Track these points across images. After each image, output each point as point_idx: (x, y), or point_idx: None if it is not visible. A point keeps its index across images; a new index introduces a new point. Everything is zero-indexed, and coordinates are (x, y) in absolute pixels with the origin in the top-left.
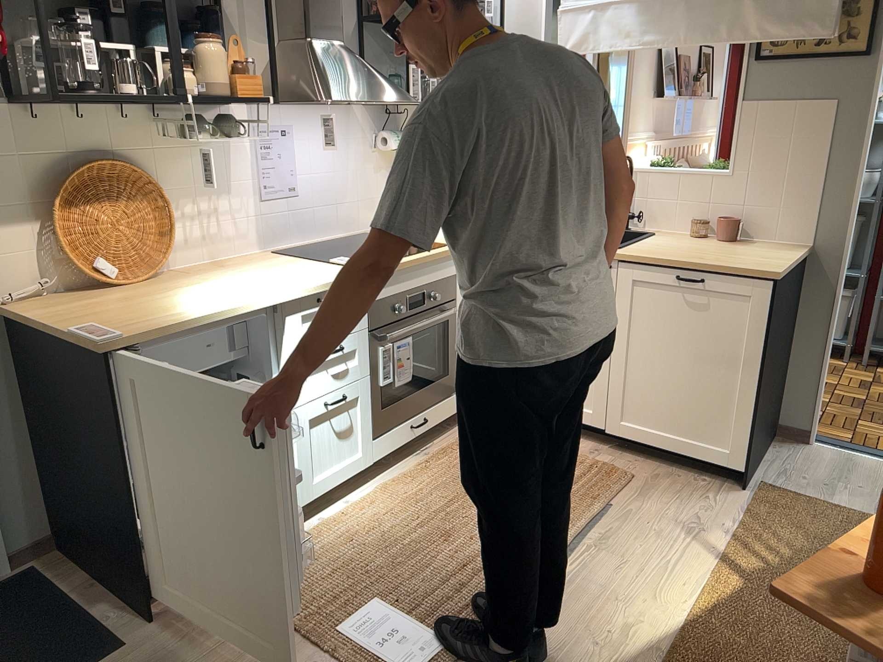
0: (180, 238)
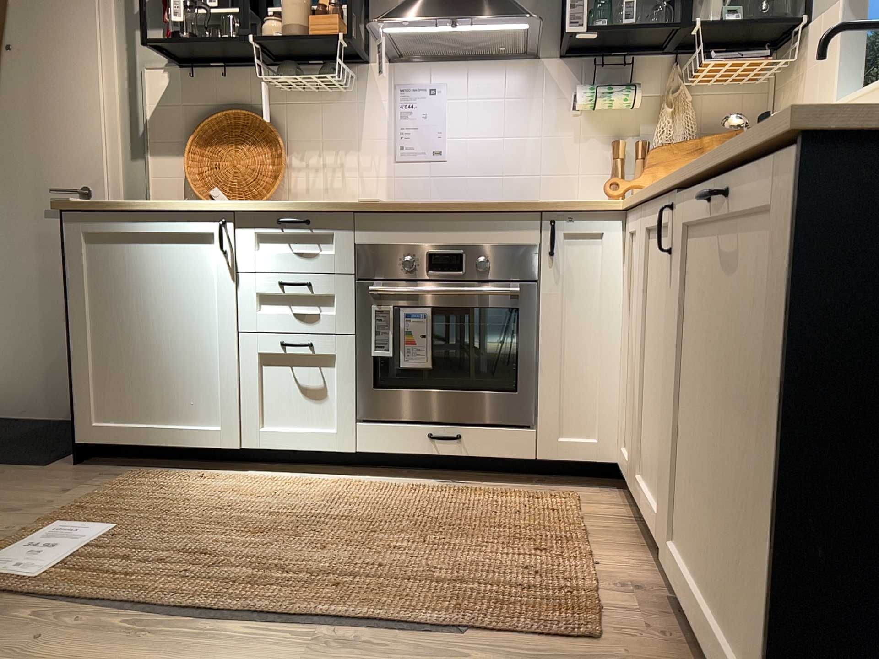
0: (299, 186)
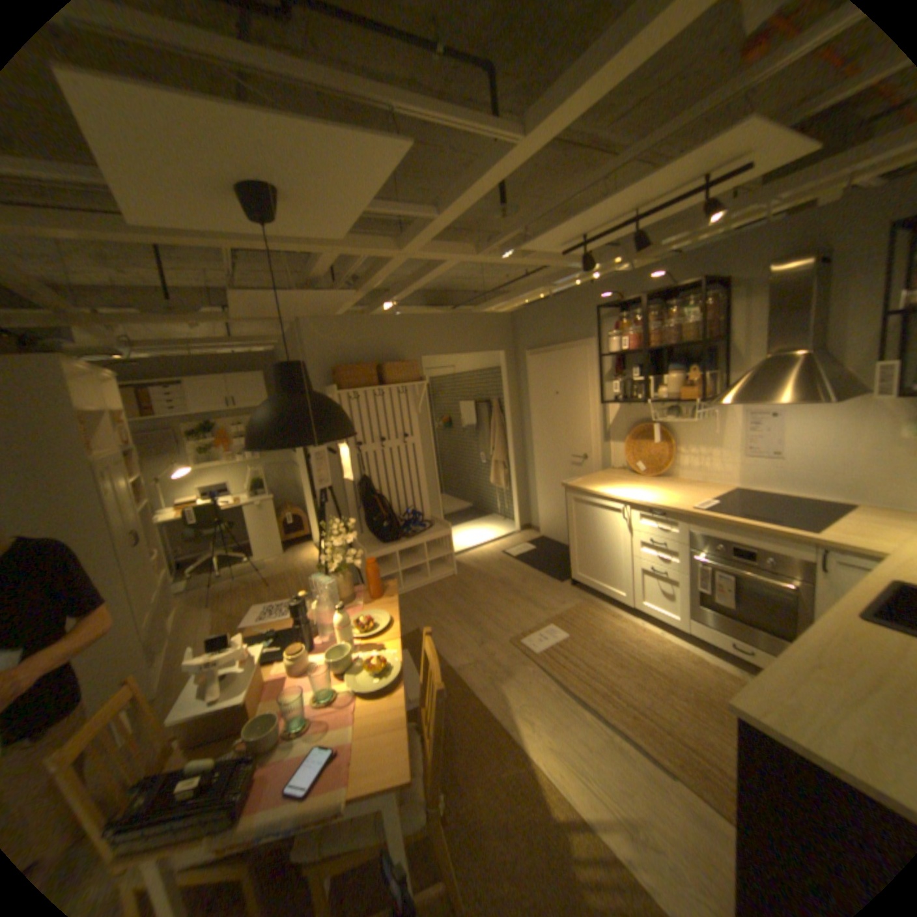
0: (685, 463)
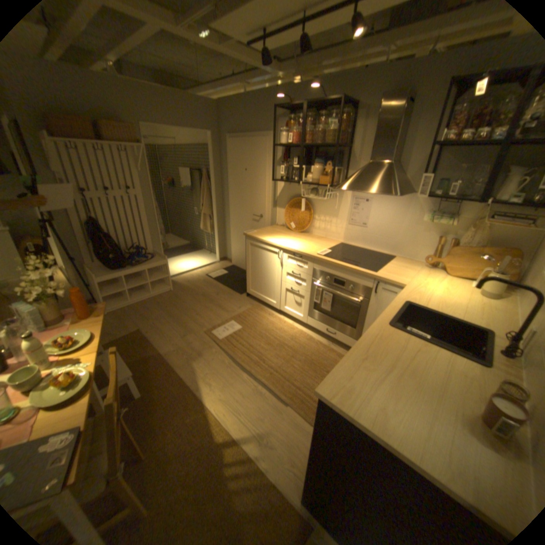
0: (317, 226)
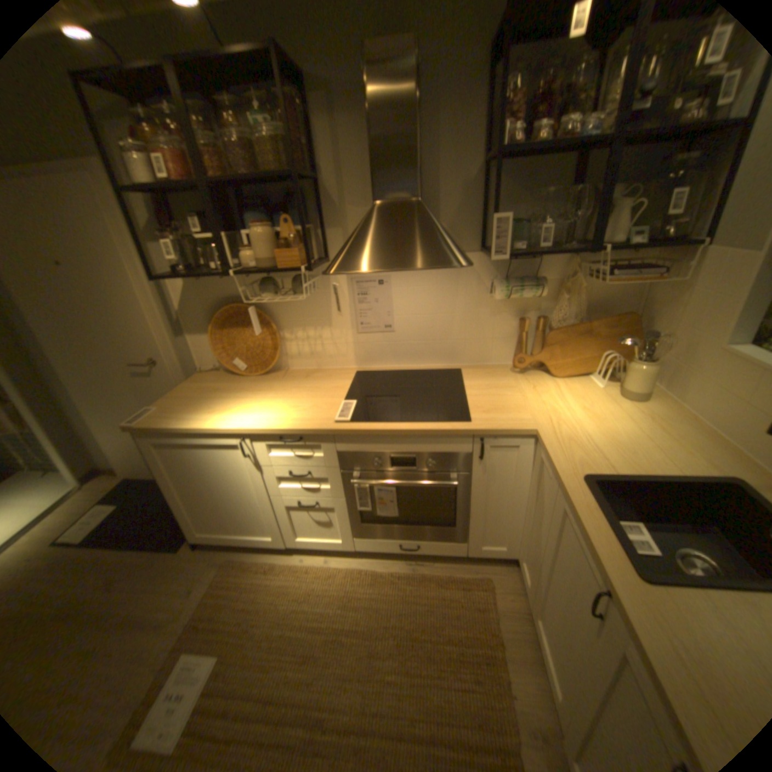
0: (294, 351)
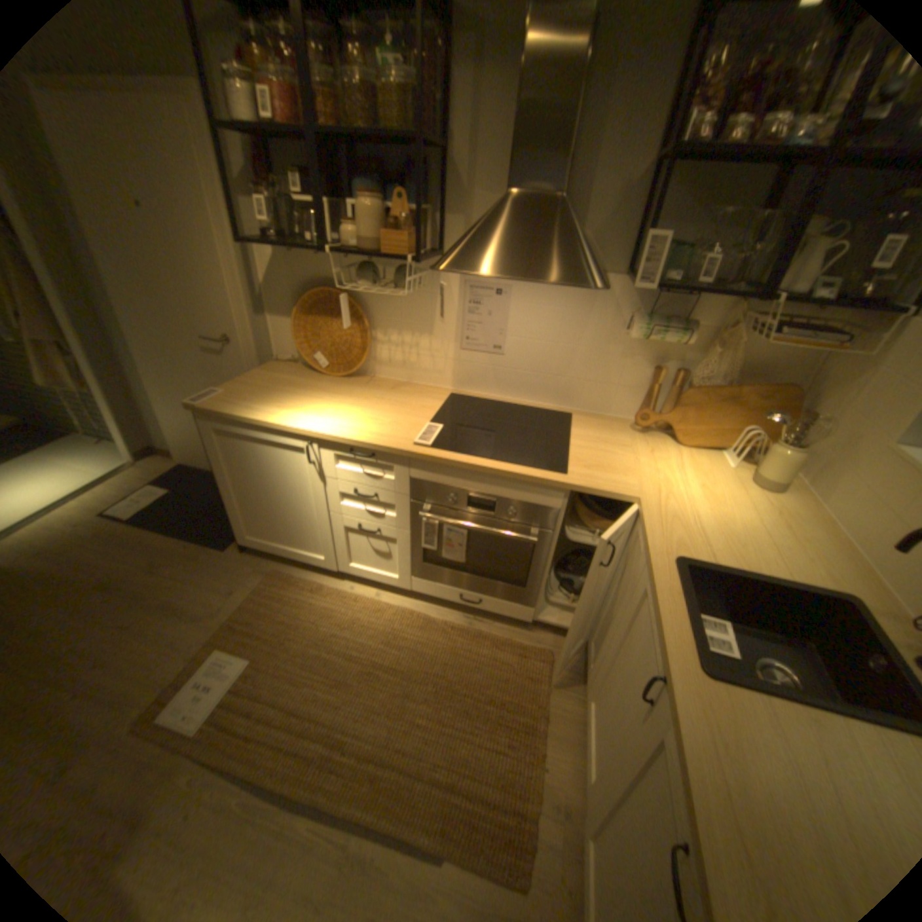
0: (384, 356)
